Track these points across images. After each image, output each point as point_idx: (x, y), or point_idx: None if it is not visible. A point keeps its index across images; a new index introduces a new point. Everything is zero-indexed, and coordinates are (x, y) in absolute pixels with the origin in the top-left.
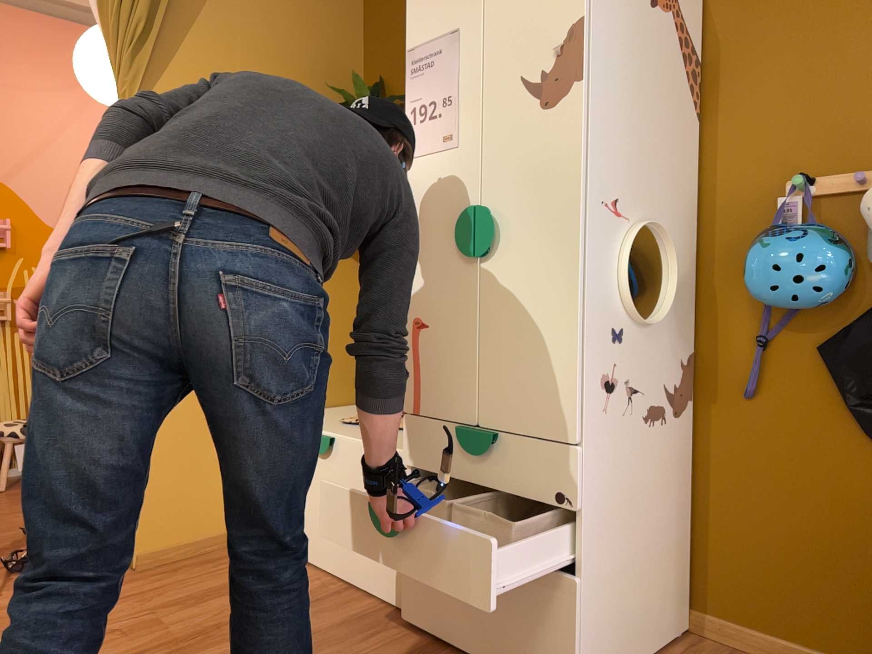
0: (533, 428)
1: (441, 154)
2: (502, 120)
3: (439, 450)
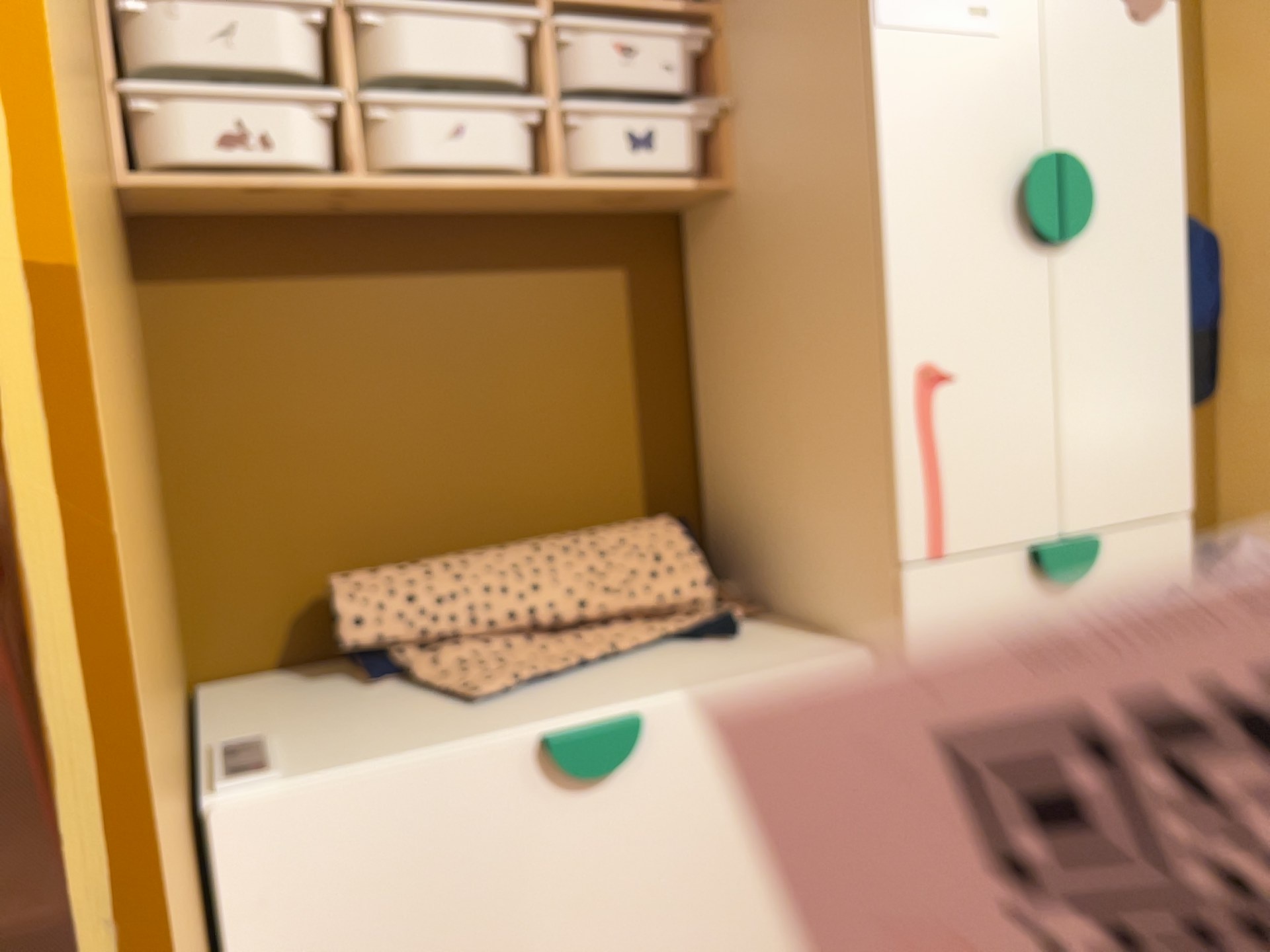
0: (1144, 508)
1: (966, 40)
2: (1078, 14)
3: (992, 608)
